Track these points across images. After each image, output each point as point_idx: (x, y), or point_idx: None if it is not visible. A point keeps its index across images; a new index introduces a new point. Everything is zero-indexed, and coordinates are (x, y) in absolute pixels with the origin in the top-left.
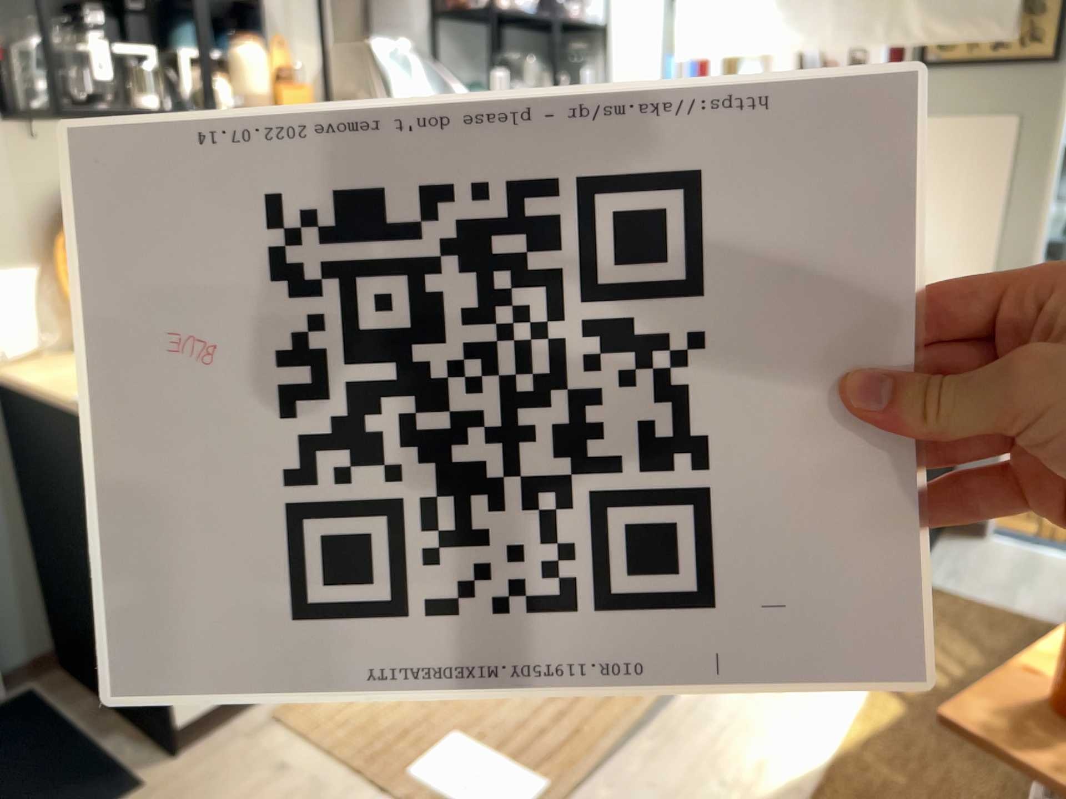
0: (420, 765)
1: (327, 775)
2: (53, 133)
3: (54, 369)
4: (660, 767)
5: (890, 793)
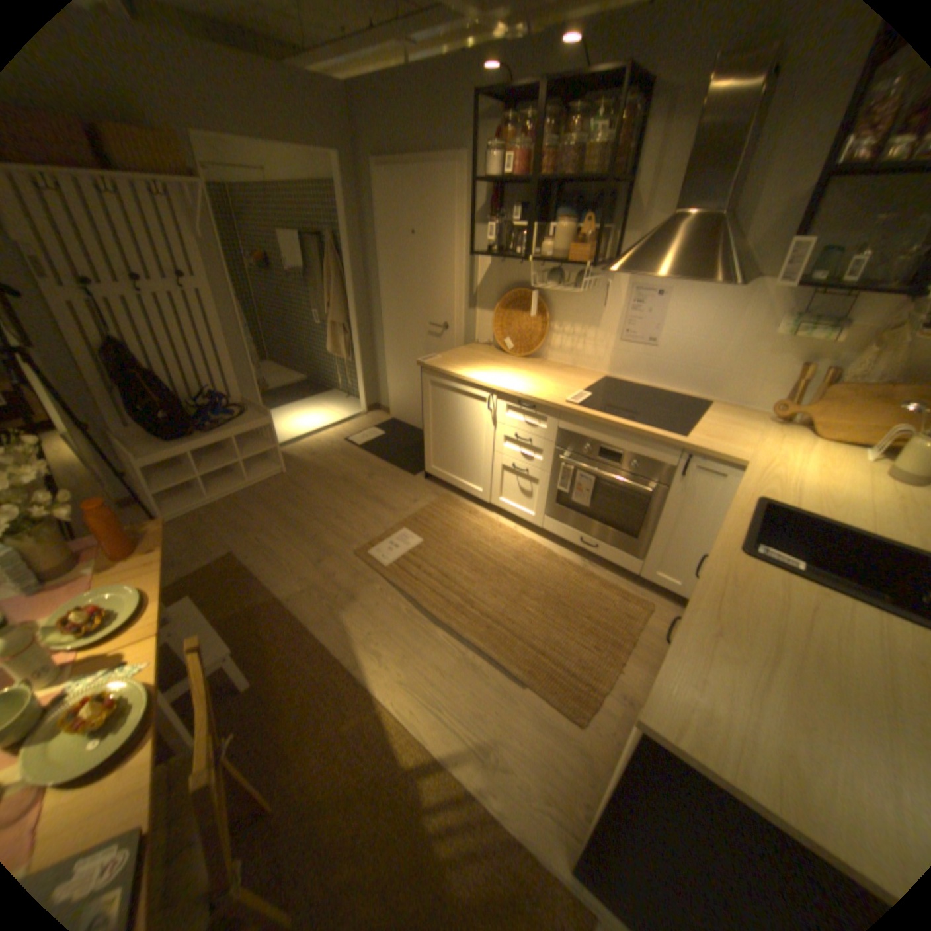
0: (407, 531)
1: (410, 510)
2: (513, 260)
3: (474, 349)
4: (389, 609)
5: (341, 714)
